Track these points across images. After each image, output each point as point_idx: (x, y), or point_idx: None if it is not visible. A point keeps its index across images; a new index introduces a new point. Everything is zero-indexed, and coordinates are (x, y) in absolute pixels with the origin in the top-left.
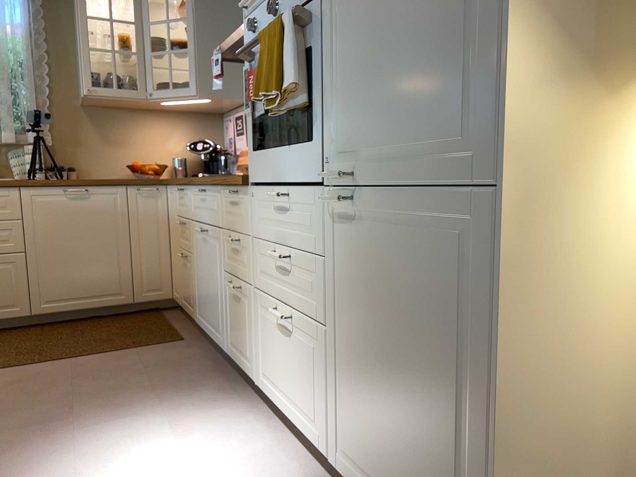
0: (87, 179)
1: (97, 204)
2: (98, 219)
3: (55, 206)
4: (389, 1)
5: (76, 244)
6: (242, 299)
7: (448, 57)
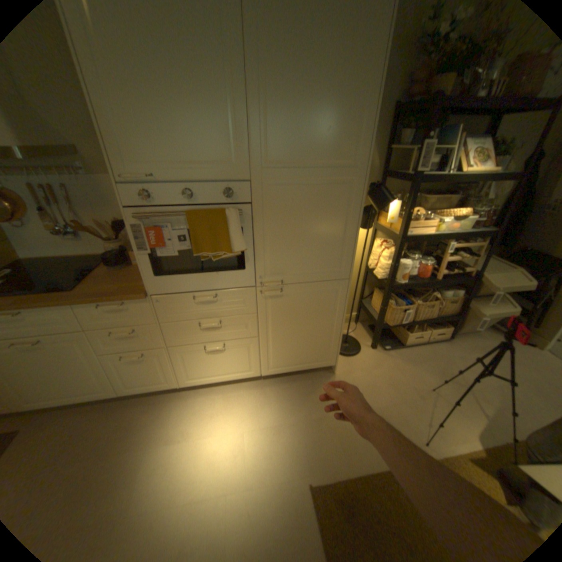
0: None
1: None
2: None
3: None
4: (303, 223)
5: None
6: (144, 359)
7: (331, 247)
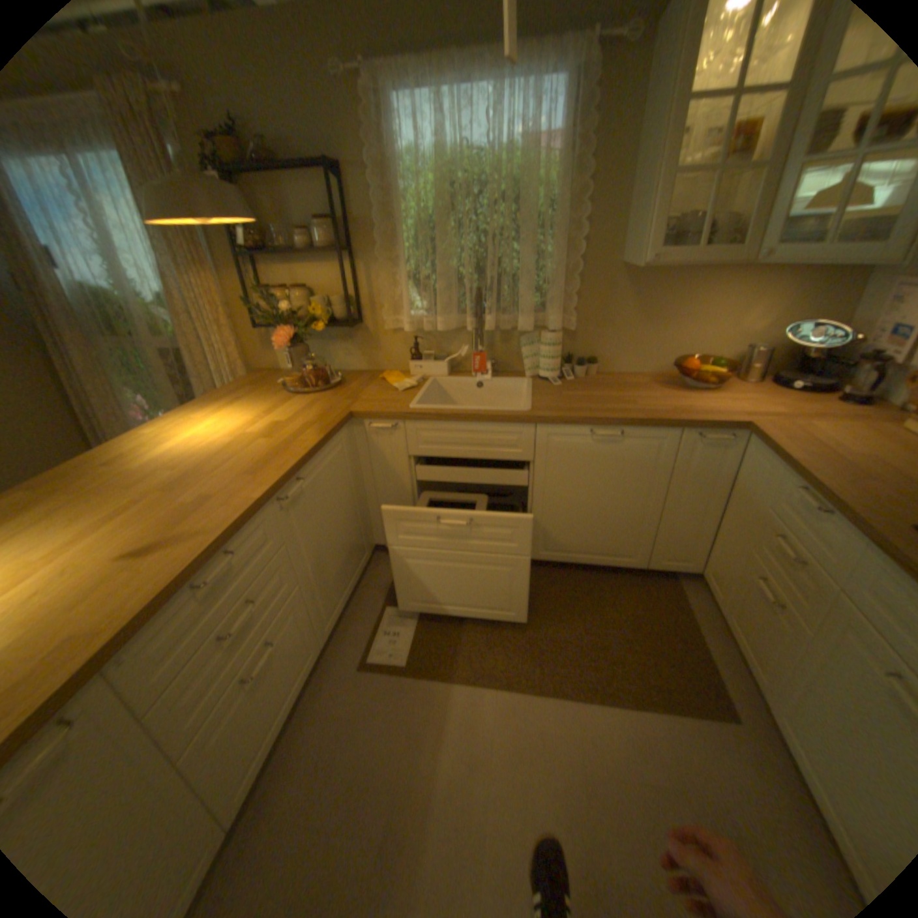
0: (609, 371)
1: (632, 451)
2: (628, 471)
3: (576, 449)
4: None
5: (593, 497)
6: None
7: None
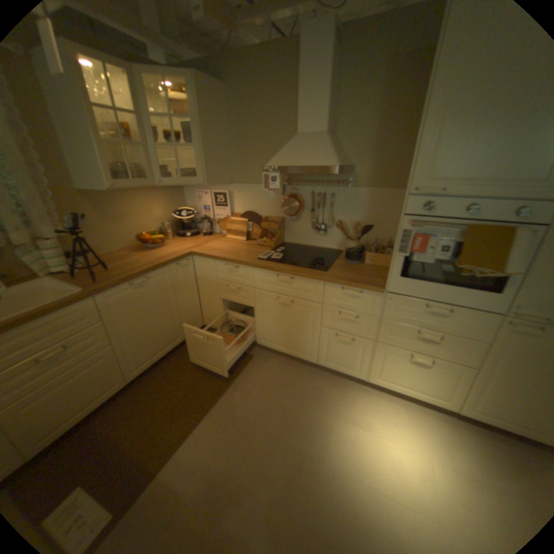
0: (97, 255)
1: (153, 285)
2: (156, 296)
3: (125, 299)
4: None
5: (146, 320)
6: (352, 343)
7: None
